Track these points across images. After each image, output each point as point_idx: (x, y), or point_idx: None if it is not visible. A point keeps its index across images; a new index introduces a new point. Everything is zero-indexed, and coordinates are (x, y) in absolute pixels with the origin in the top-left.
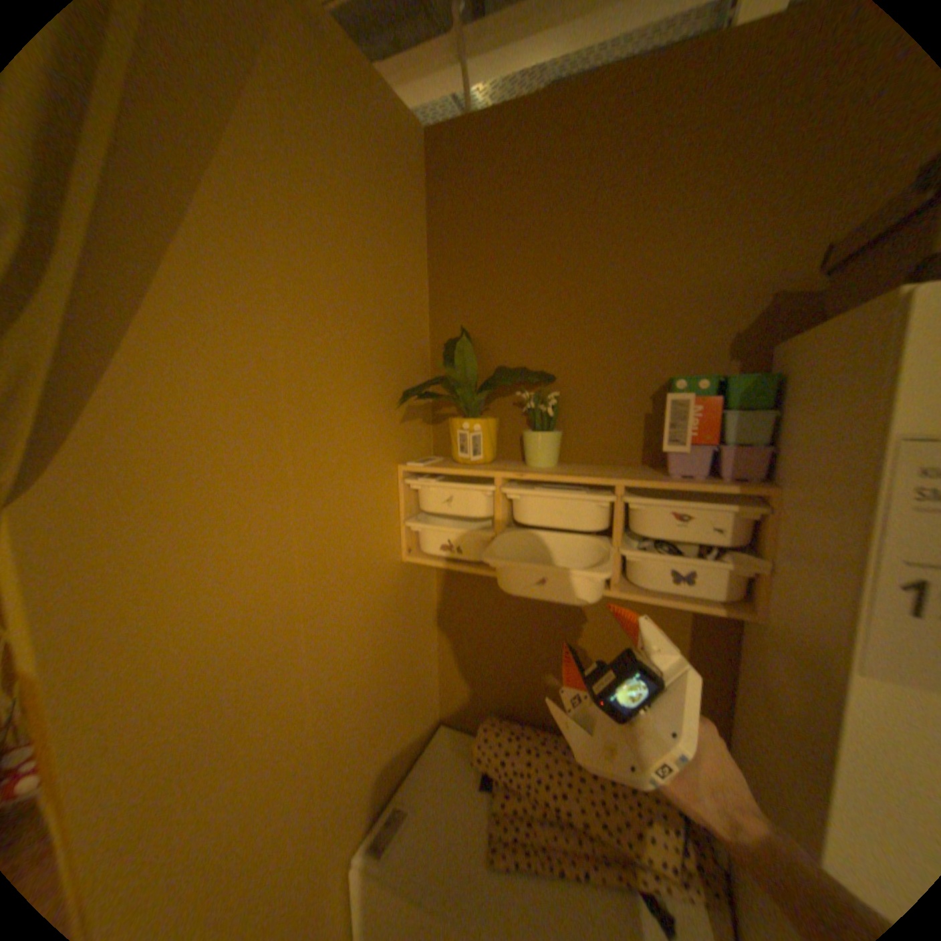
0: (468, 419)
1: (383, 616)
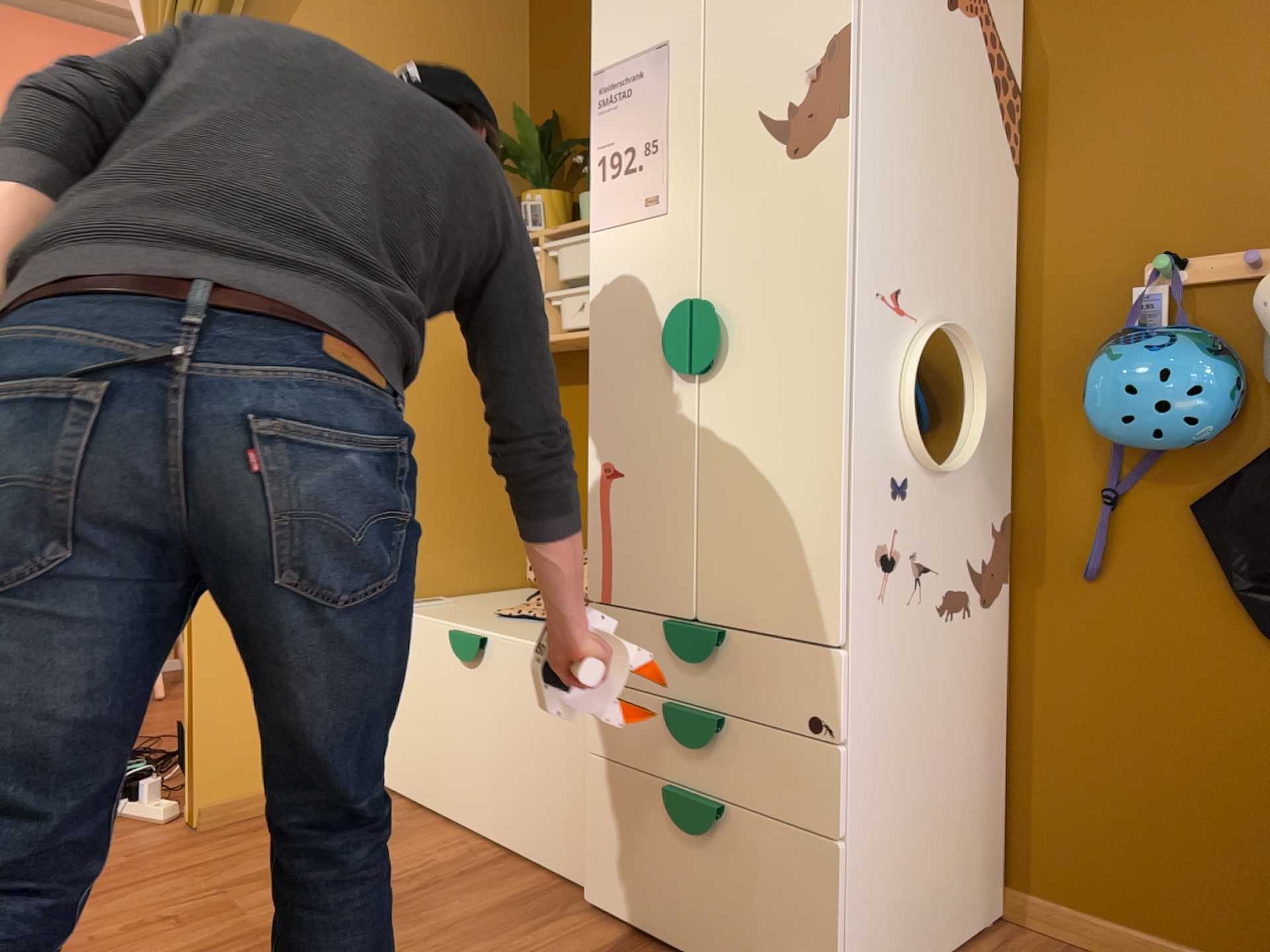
0: (533, 194)
1: (441, 391)
